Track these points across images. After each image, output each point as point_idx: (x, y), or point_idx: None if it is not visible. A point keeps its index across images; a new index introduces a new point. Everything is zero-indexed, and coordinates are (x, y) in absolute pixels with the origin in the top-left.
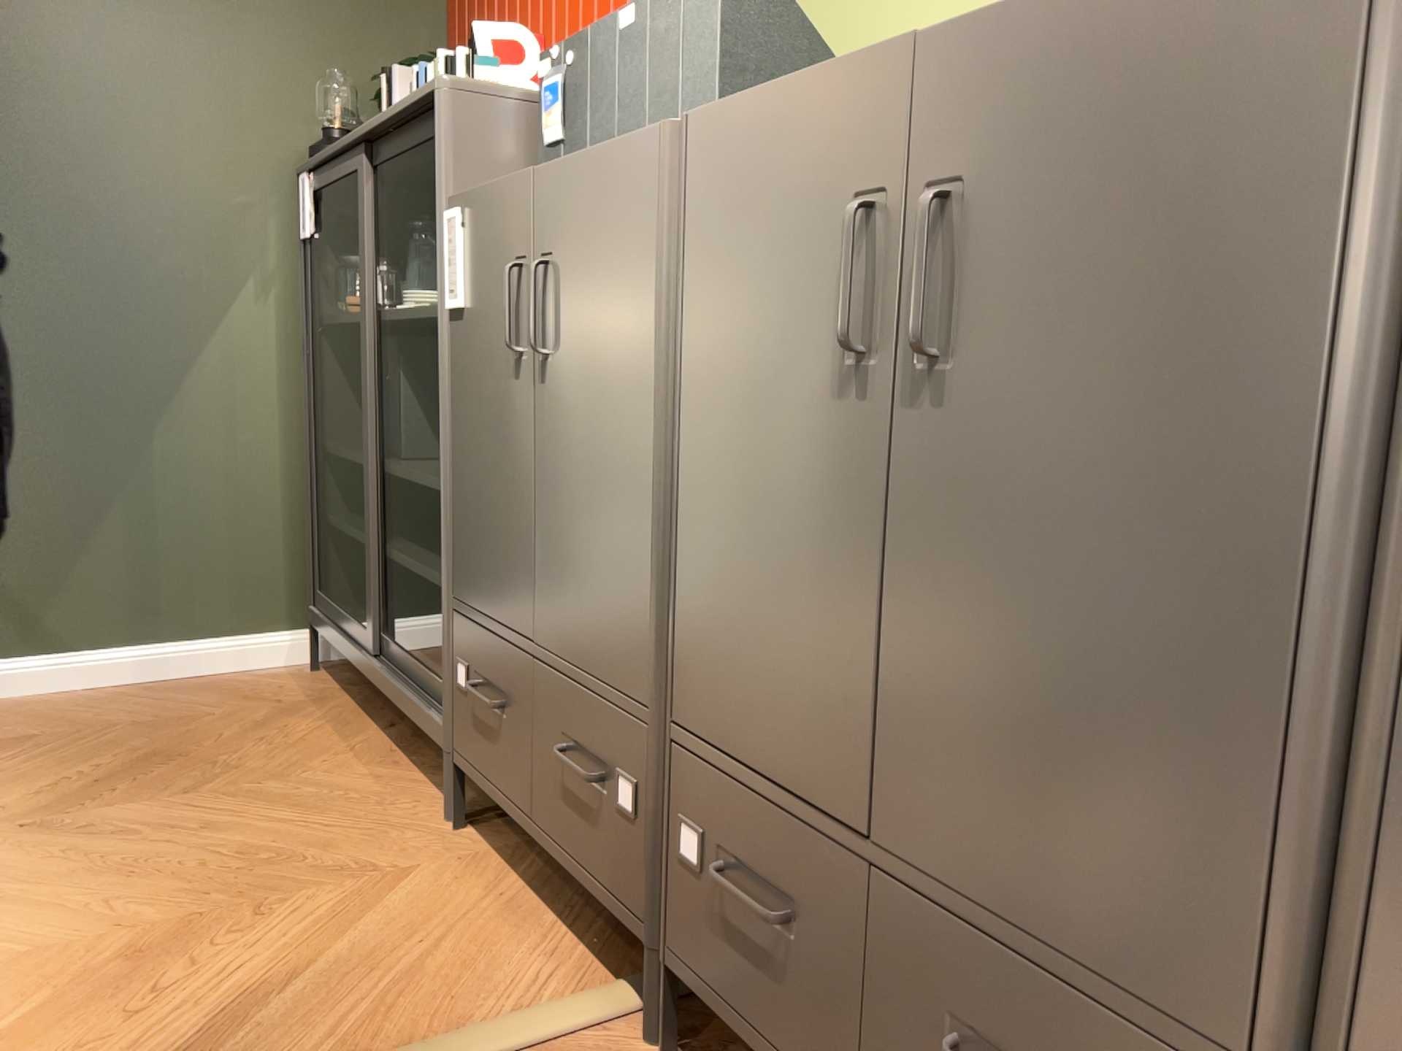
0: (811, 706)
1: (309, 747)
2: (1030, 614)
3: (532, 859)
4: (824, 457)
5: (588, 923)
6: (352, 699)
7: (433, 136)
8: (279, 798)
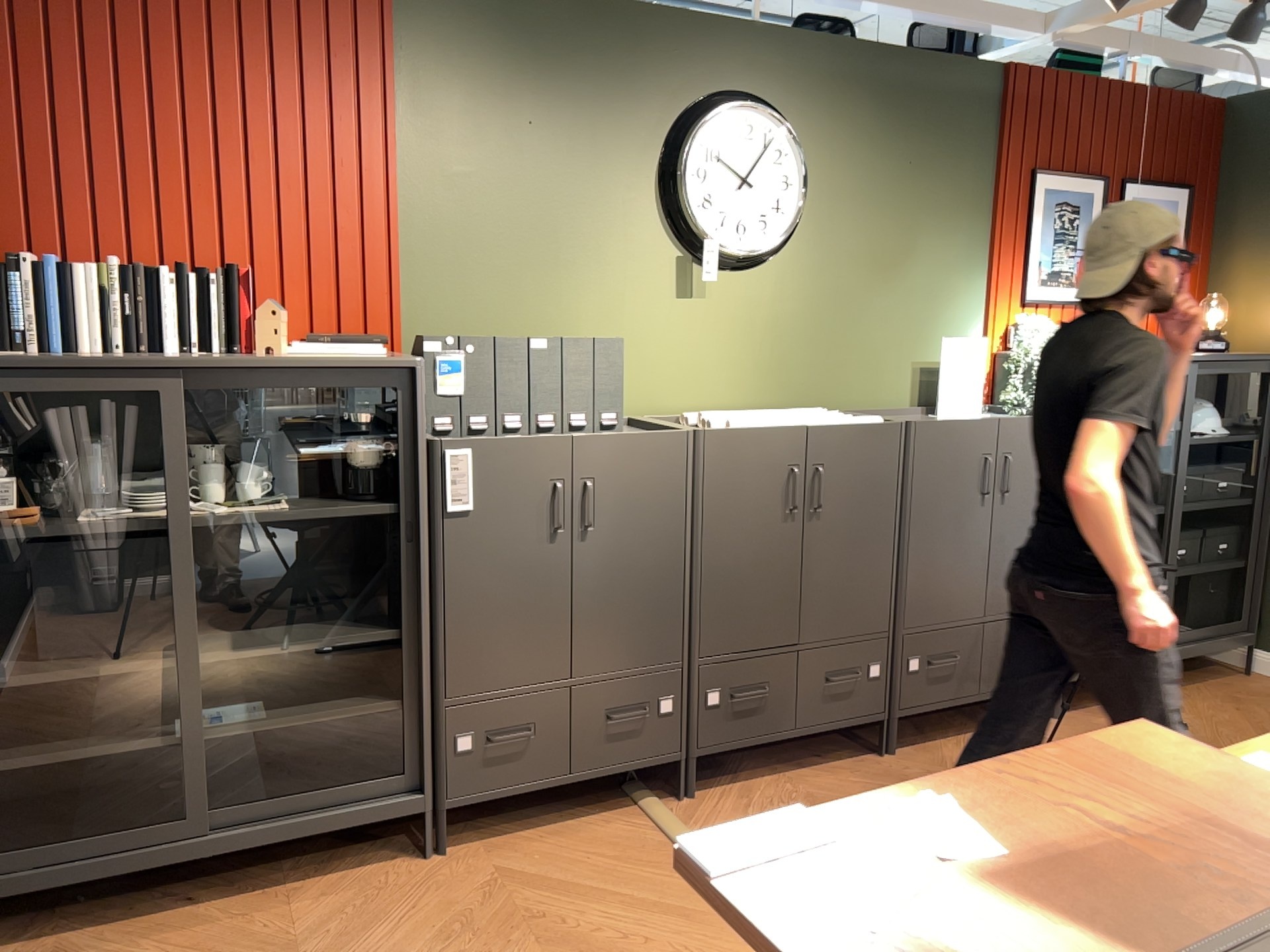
0: (776, 618)
1: (216, 938)
2: (845, 565)
3: (497, 827)
4: (779, 542)
5: (577, 811)
6: (74, 928)
7: (358, 383)
8: (342, 937)
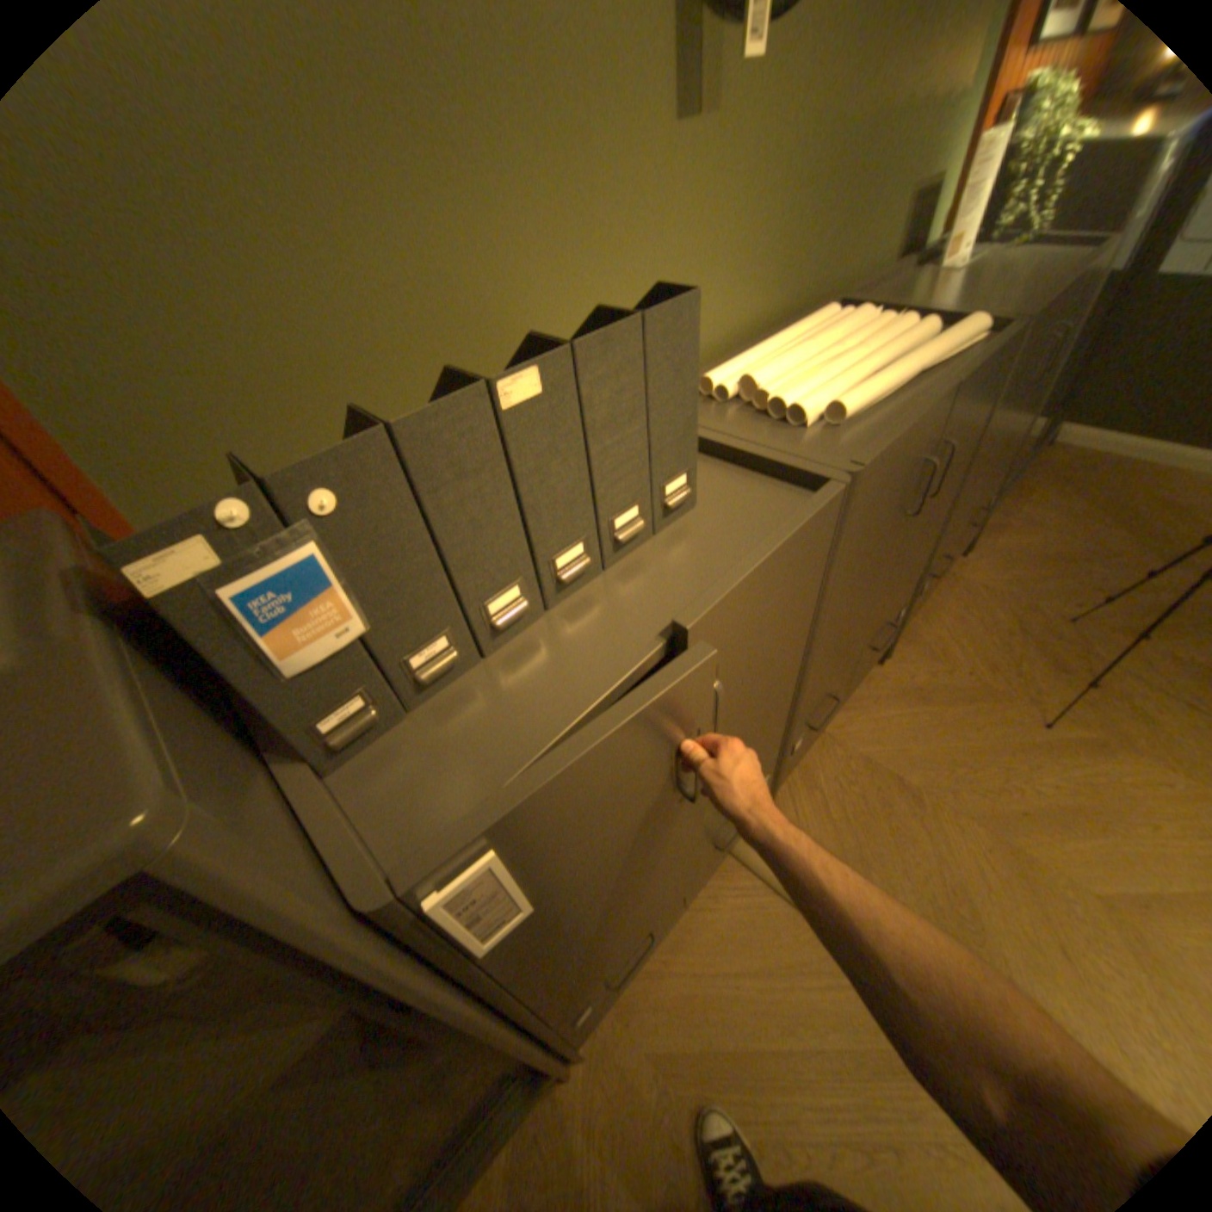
0: (858, 637)
1: None
2: (920, 540)
3: None
4: (885, 561)
5: None
6: None
7: None
8: None
